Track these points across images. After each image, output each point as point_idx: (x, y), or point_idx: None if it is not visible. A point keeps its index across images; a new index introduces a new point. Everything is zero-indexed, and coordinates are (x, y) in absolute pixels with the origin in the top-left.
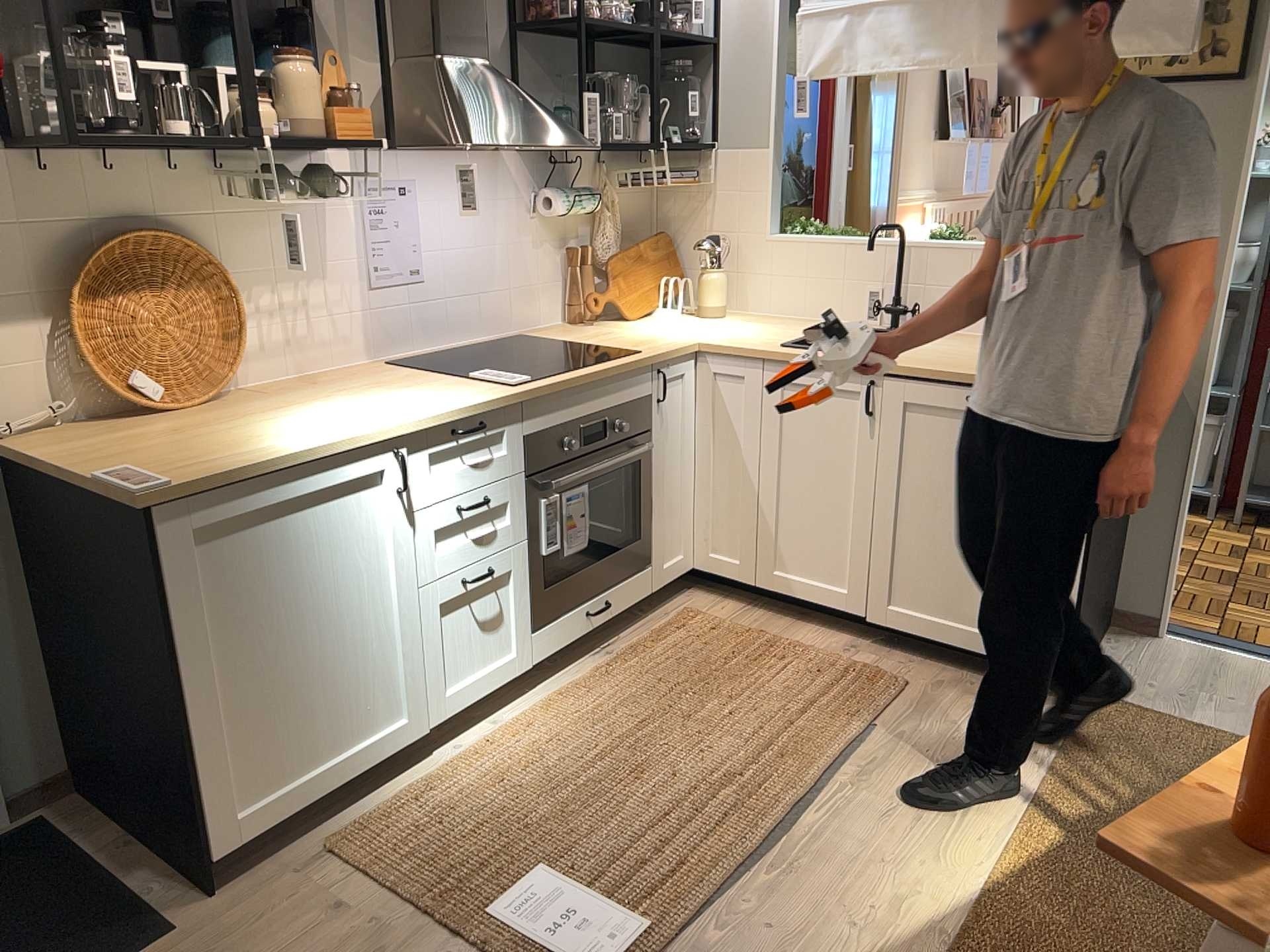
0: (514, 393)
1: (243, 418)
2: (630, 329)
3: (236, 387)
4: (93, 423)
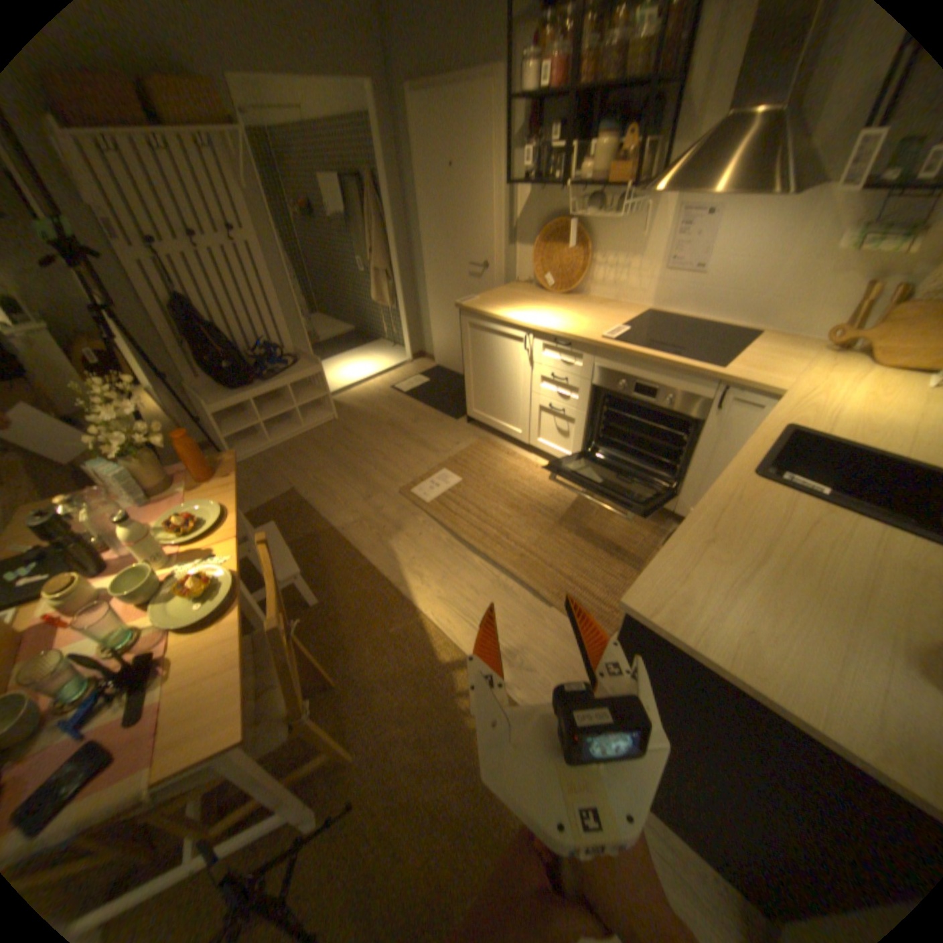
0: (588, 339)
1: (540, 301)
2: (828, 366)
3: (586, 293)
4: (536, 286)
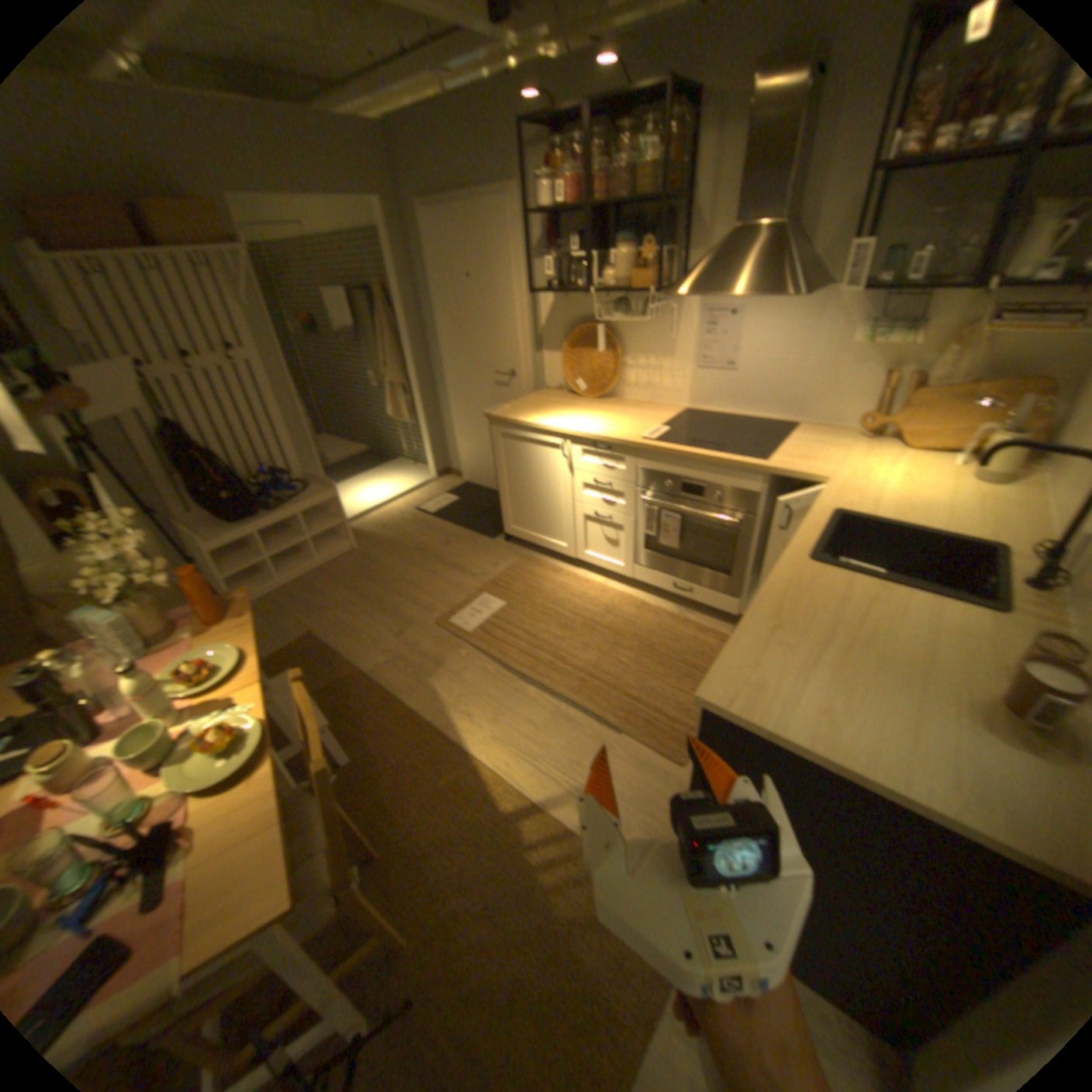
0: (627, 441)
1: (572, 407)
2: (862, 452)
3: (618, 396)
4: (566, 392)
